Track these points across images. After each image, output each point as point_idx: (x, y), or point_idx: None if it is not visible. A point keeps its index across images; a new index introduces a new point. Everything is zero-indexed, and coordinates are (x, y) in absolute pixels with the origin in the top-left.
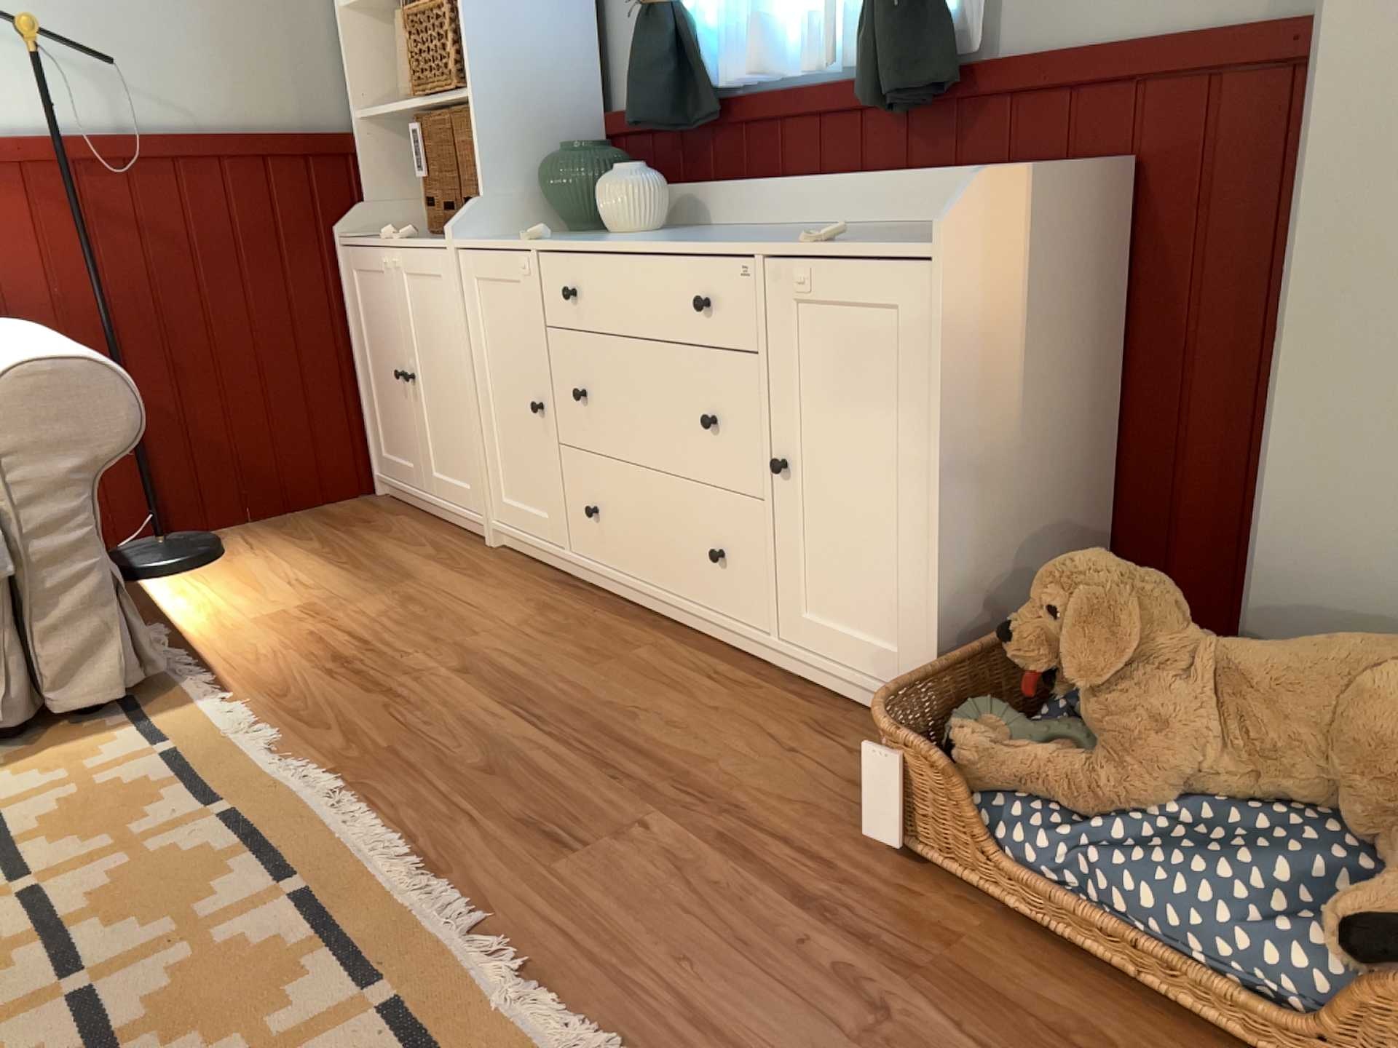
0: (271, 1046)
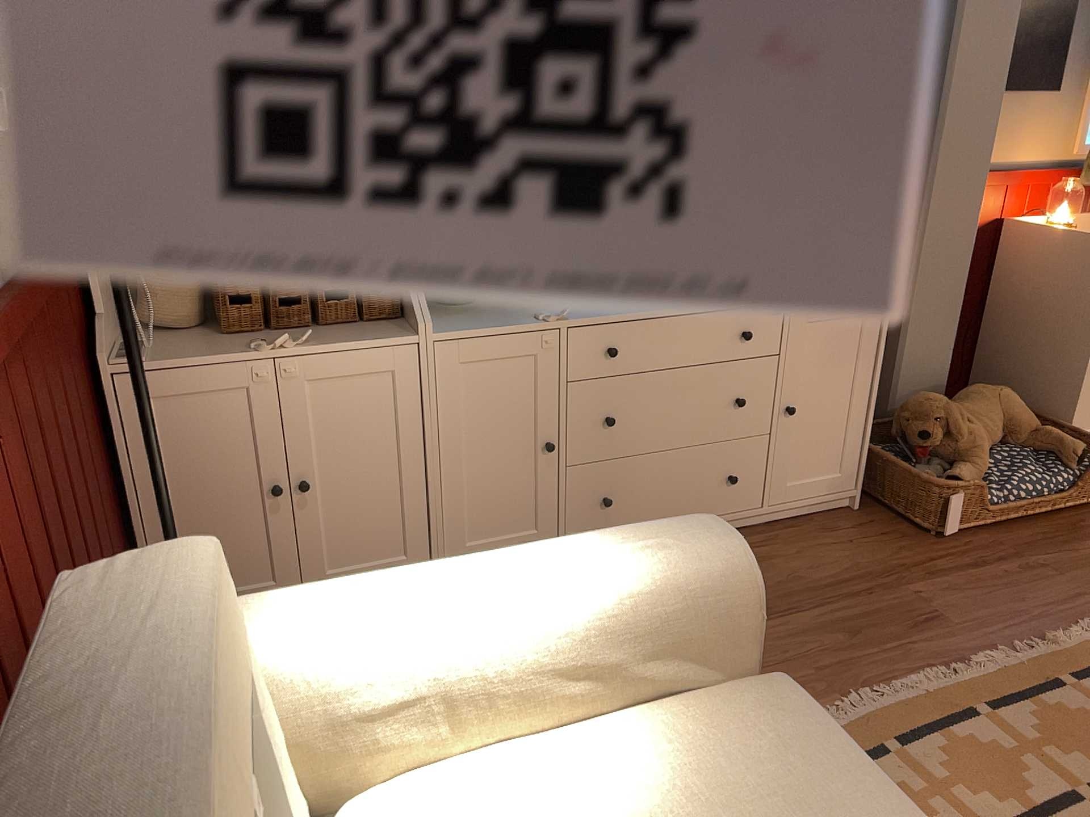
0: None
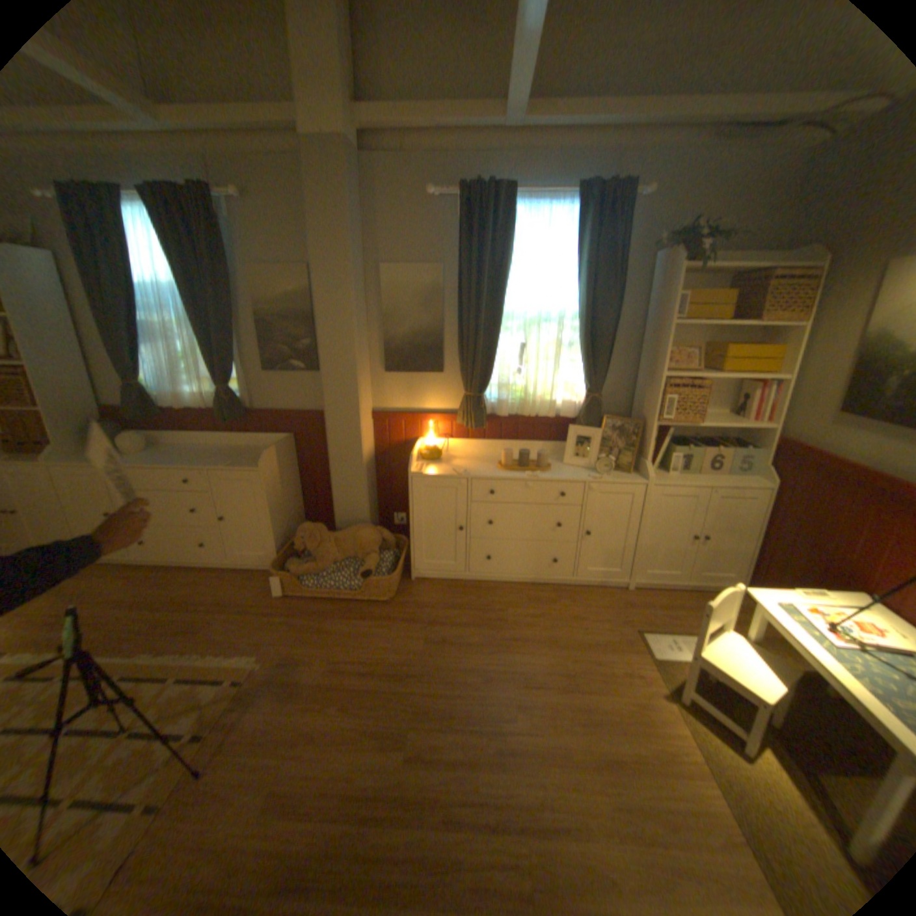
0: (149, 705)
